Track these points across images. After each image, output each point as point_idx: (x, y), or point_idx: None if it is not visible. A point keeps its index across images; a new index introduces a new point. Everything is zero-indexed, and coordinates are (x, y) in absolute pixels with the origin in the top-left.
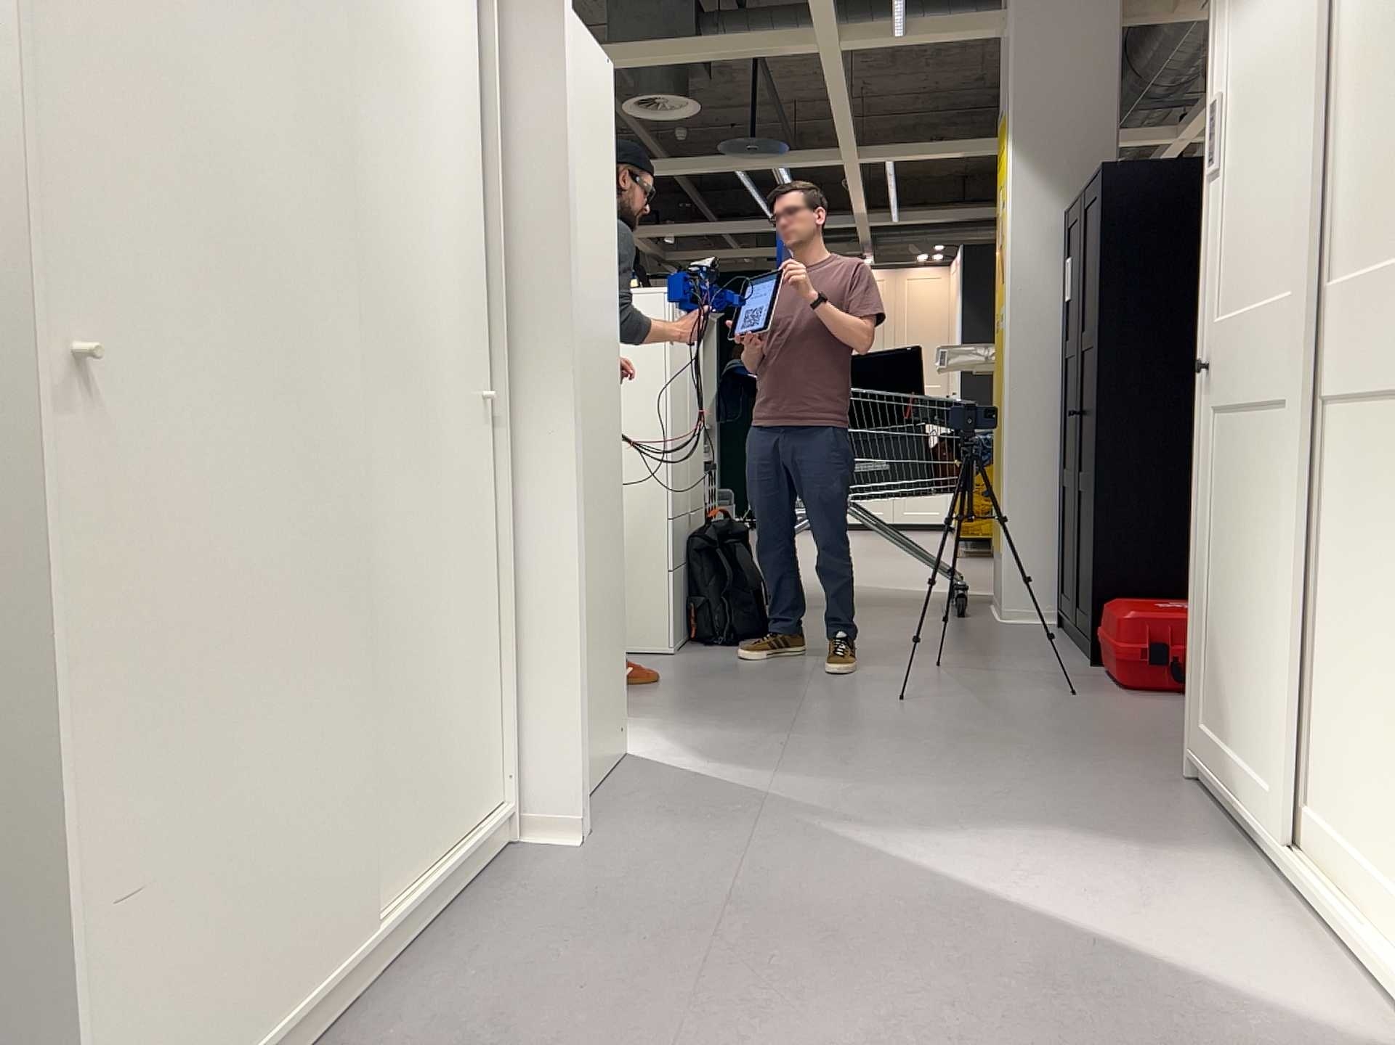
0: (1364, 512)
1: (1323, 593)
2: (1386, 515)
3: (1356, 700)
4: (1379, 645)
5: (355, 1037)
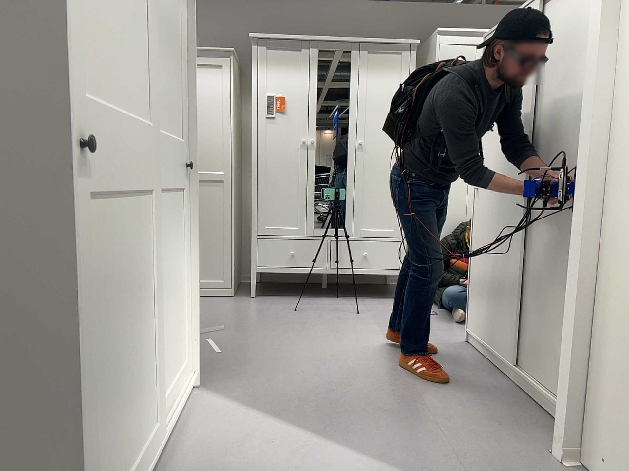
0: (166, 243)
1: (155, 294)
2: (171, 241)
3: (168, 325)
4: (172, 293)
5: (492, 374)
